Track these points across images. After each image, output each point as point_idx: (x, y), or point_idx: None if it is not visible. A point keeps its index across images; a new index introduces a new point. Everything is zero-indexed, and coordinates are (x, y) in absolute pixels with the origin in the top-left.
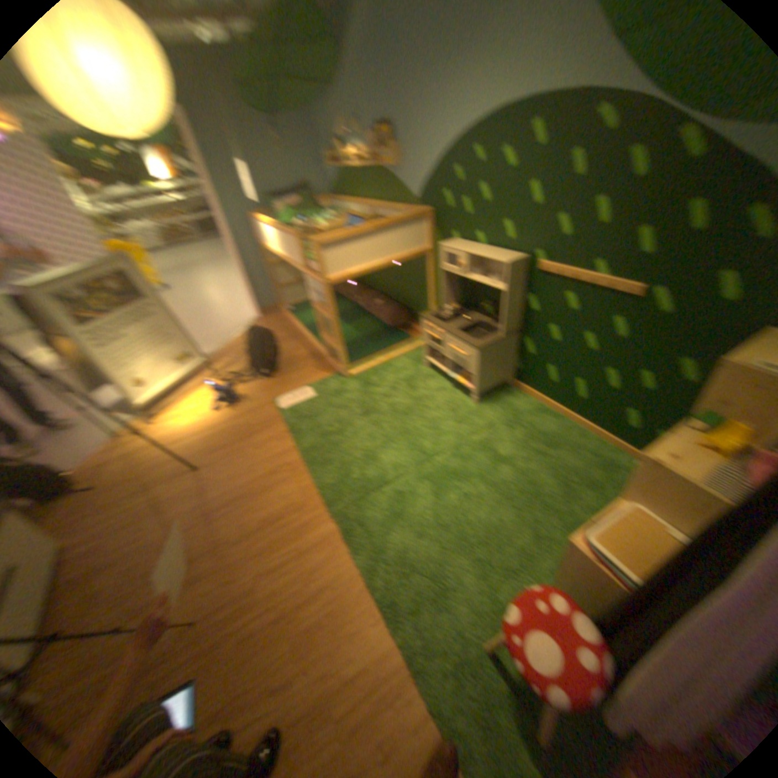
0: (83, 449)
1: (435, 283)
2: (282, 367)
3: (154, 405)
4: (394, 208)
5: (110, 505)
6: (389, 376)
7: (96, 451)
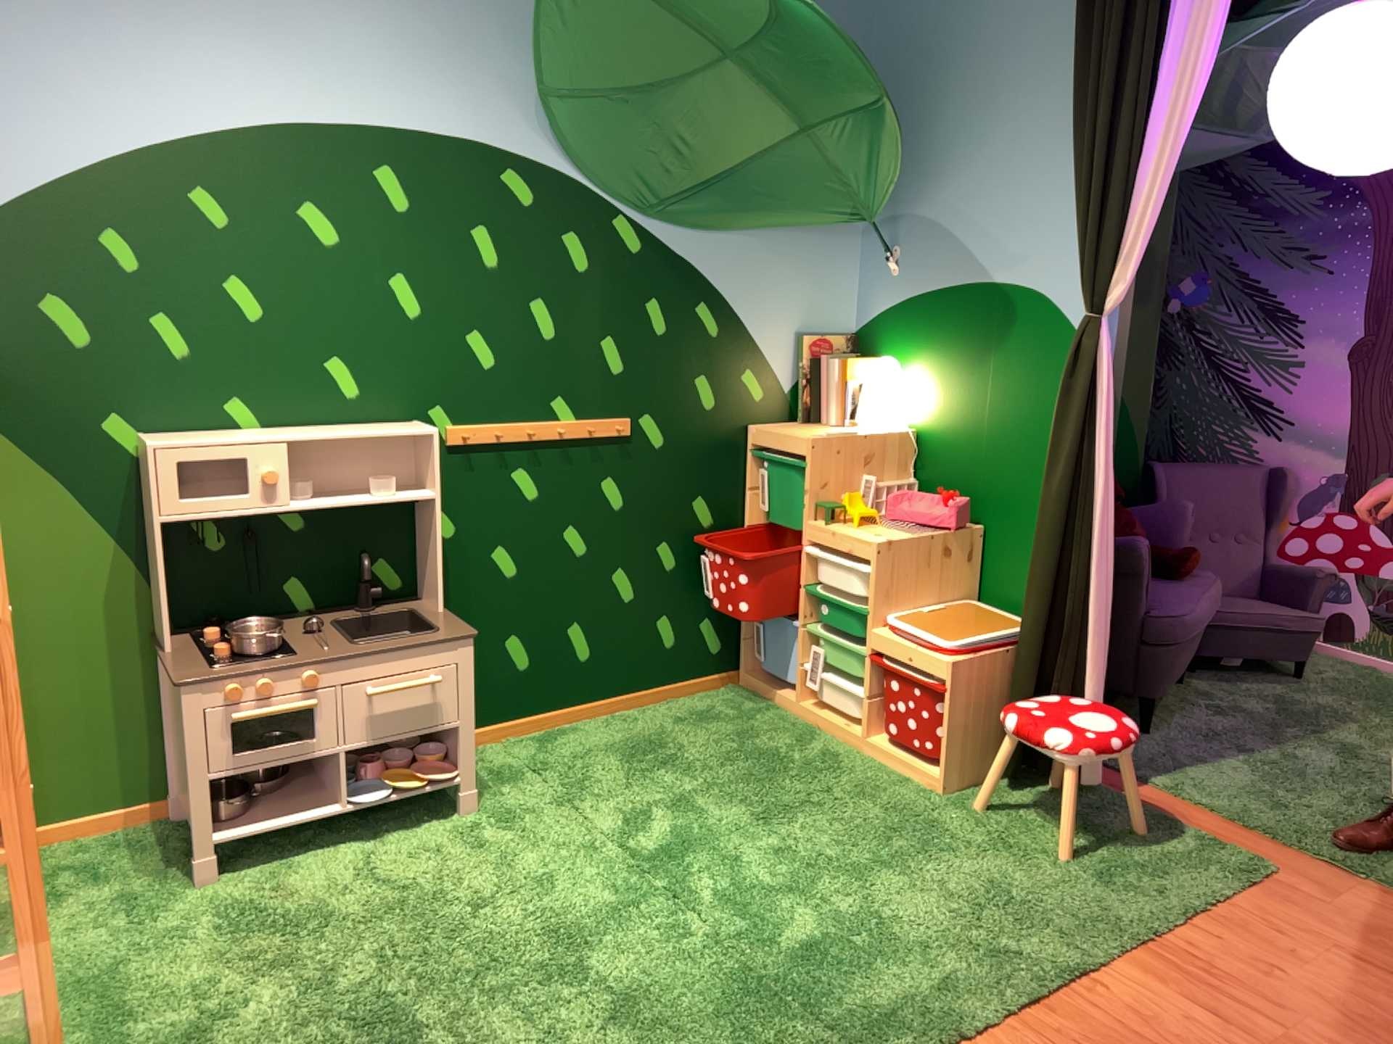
0: None
1: (11, 620)
2: None
3: None
4: None
5: None
6: (185, 972)
7: None
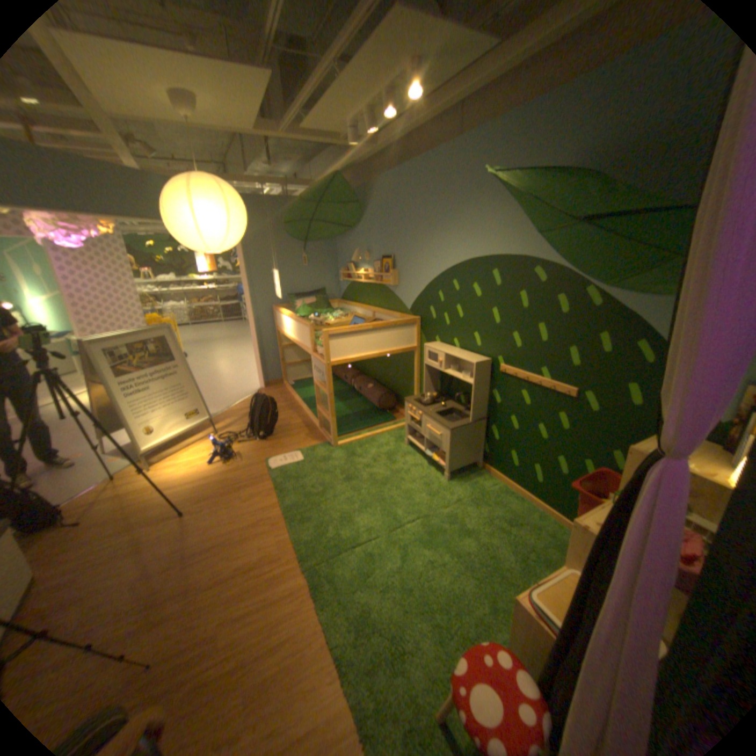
0: (84, 487)
1: (421, 375)
2: (279, 433)
3: (158, 454)
4: (392, 316)
5: (97, 541)
6: (374, 450)
7: (96, 490)
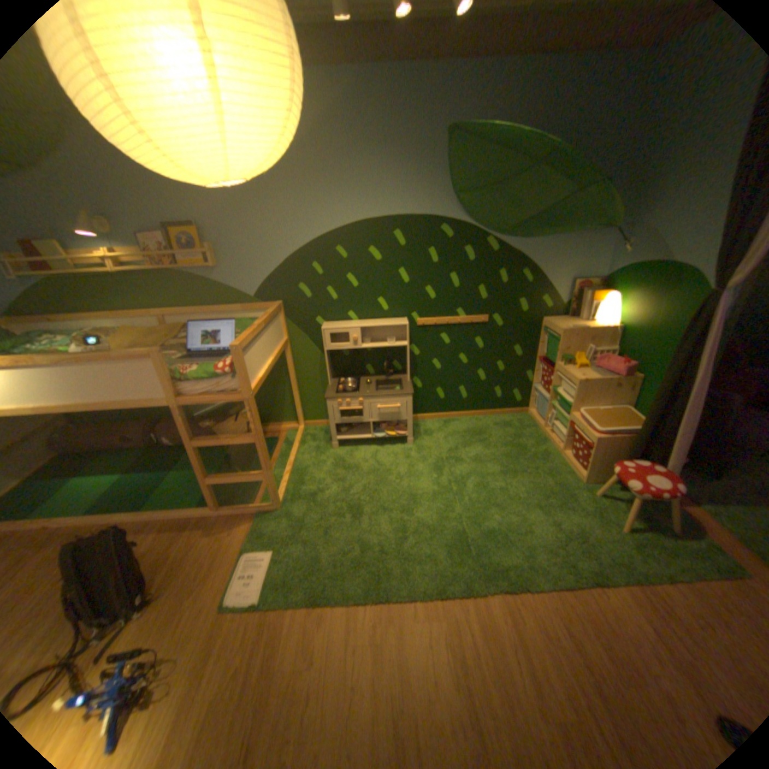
0: None
1: (296, 371)
2: (149, 575)
3: None
4: (220, 311)
5: None
6: (319, 475)
7: None
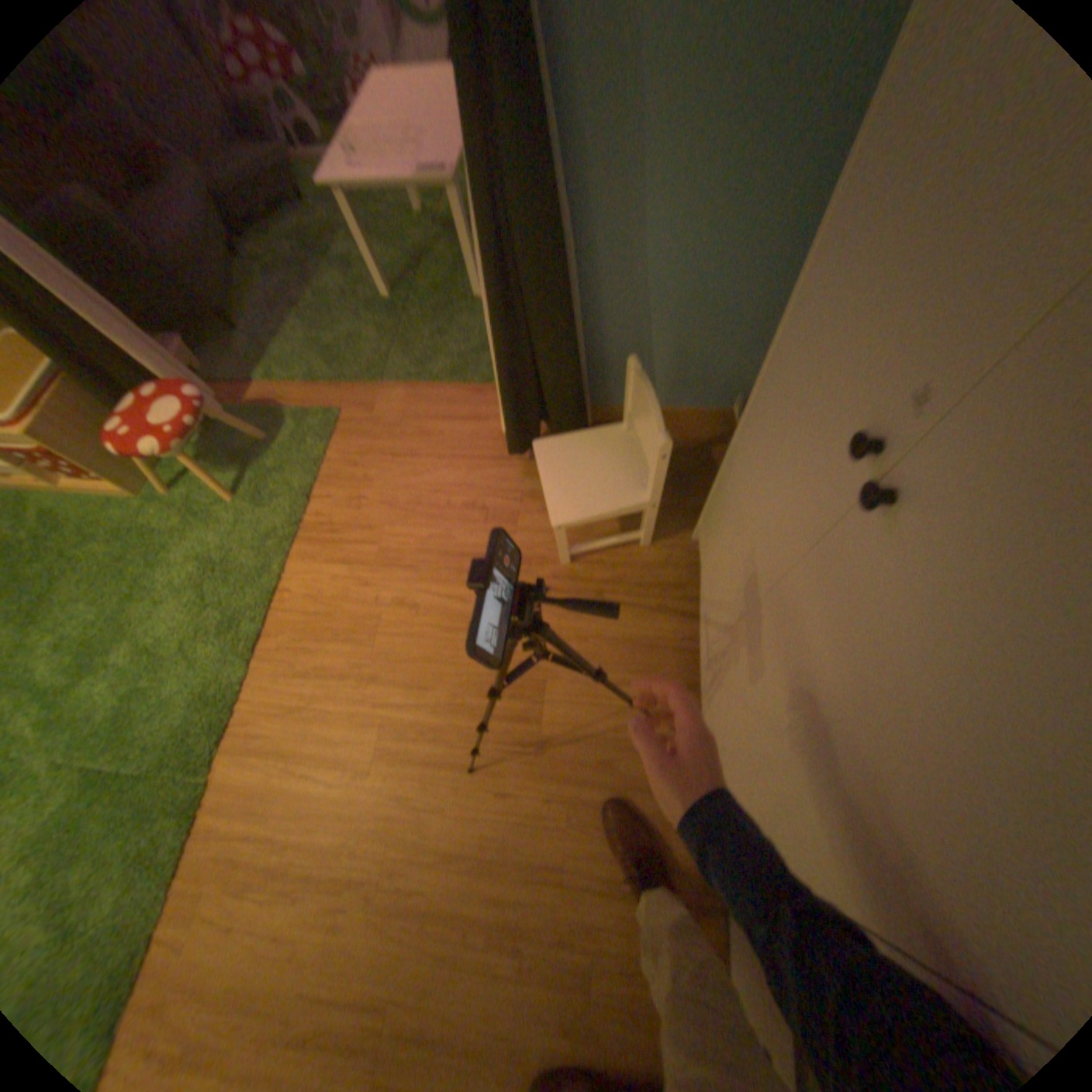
0: None
1: None
2: None
3: None
4: None
5: None
6: None
7: None
